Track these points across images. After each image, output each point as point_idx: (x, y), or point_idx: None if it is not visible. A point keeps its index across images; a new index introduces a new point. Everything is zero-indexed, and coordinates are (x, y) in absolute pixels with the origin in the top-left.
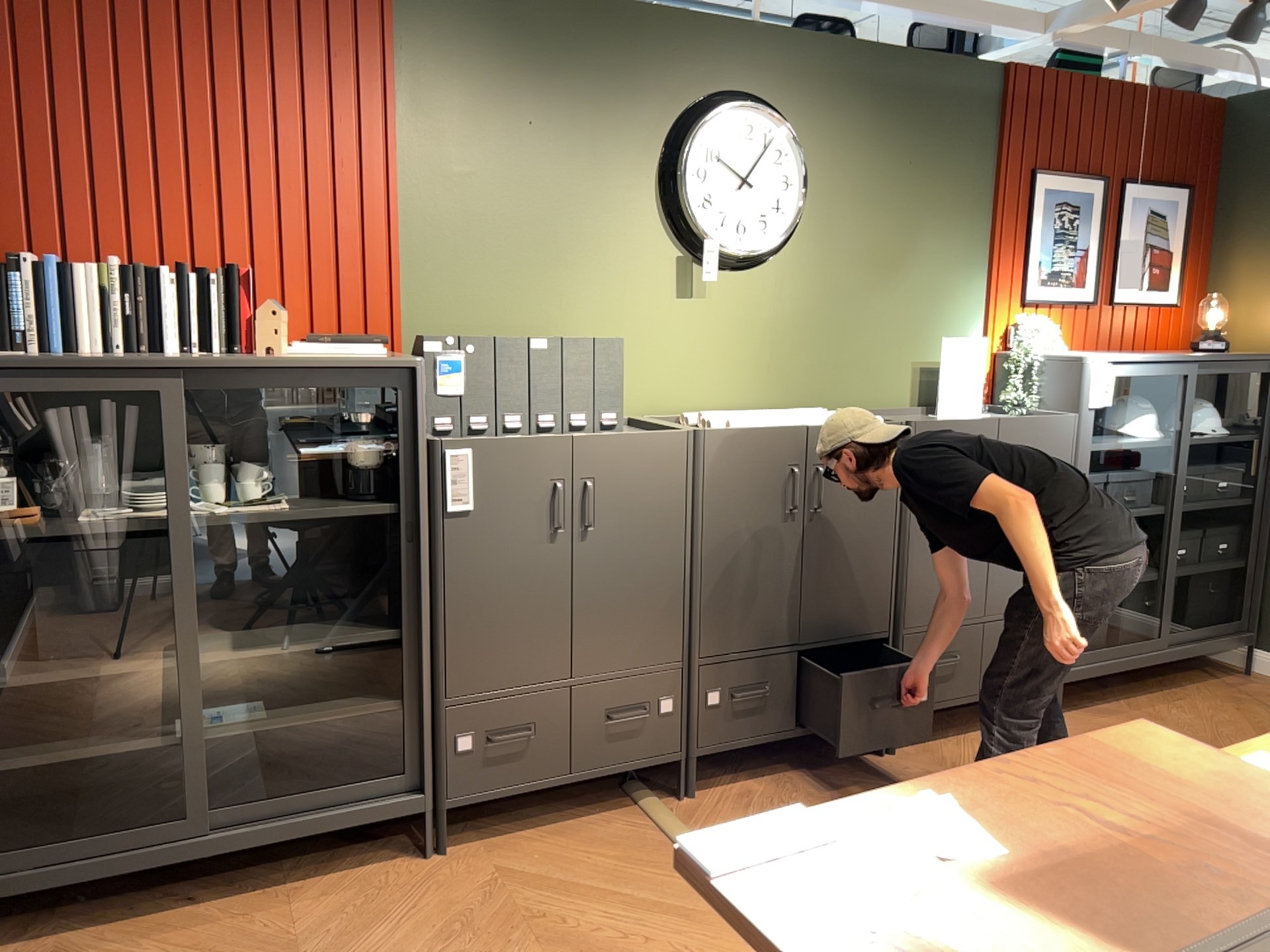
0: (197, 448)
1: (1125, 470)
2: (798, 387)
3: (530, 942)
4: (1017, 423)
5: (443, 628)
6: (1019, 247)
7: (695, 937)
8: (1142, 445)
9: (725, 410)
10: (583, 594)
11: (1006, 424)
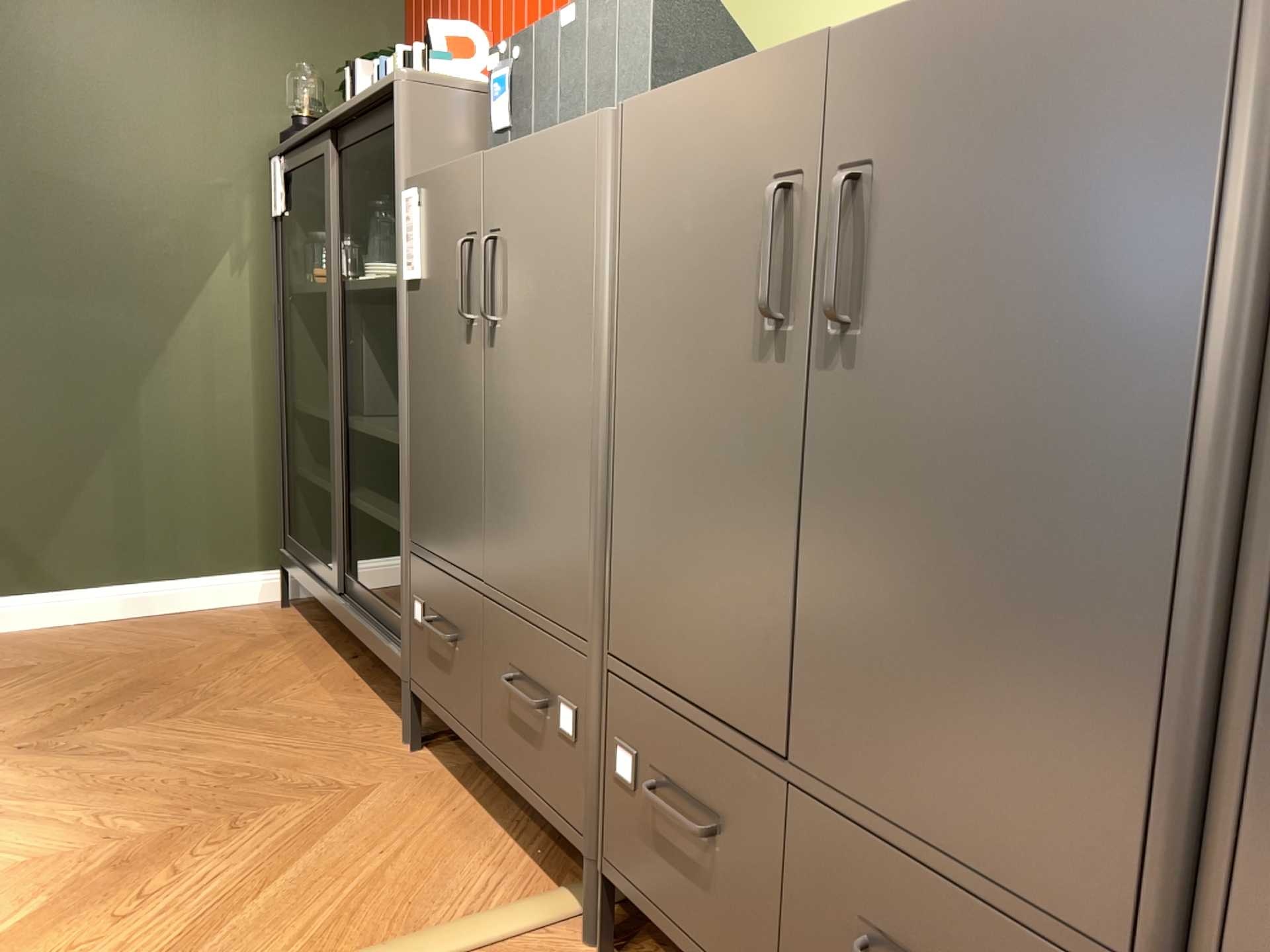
0: None
1: None
2: None
3: (180, 826)
4: None
5: (408, 443)
6: None
7: None
8: None
9: None
10: (491, 440)
11: None
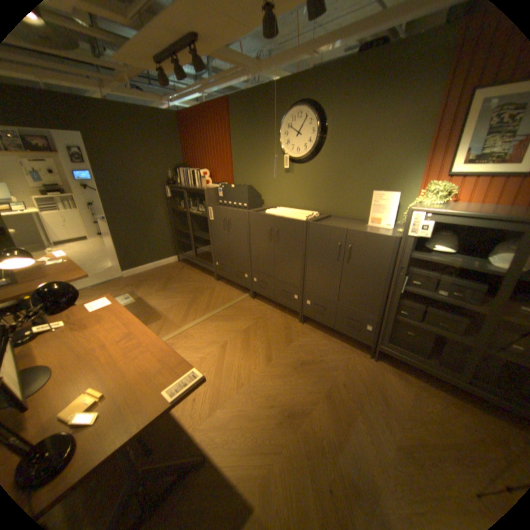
0: (203, 201)
1: (468, 280)
2: (321, 205)
3: (195, 295)
4: (356, 233)
5: (213, 241)
6: (453, 141)
7: (201, 310)
8: (469, 267)
9: (297, 209)
10: (230, 244)
11: (350, 231)
